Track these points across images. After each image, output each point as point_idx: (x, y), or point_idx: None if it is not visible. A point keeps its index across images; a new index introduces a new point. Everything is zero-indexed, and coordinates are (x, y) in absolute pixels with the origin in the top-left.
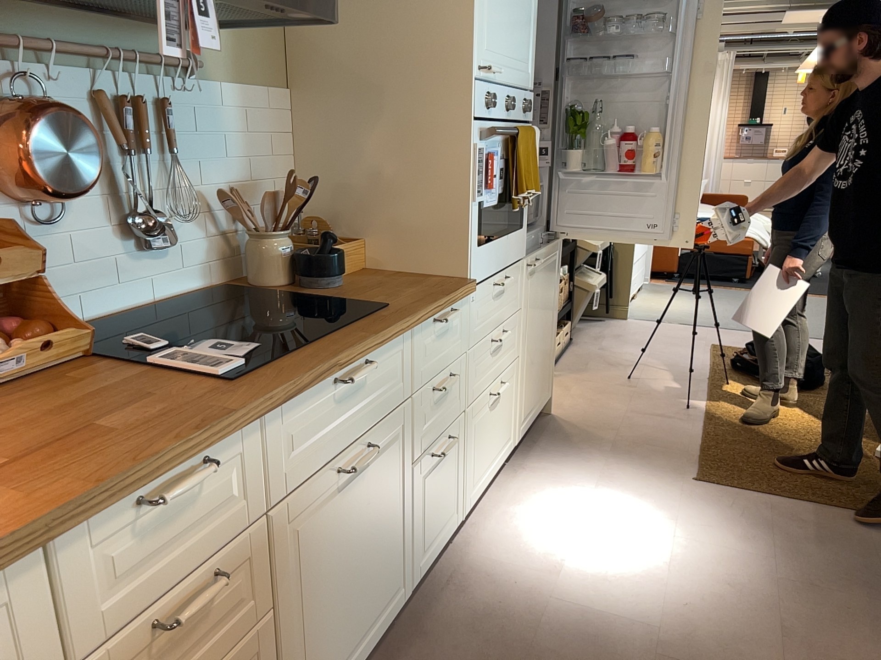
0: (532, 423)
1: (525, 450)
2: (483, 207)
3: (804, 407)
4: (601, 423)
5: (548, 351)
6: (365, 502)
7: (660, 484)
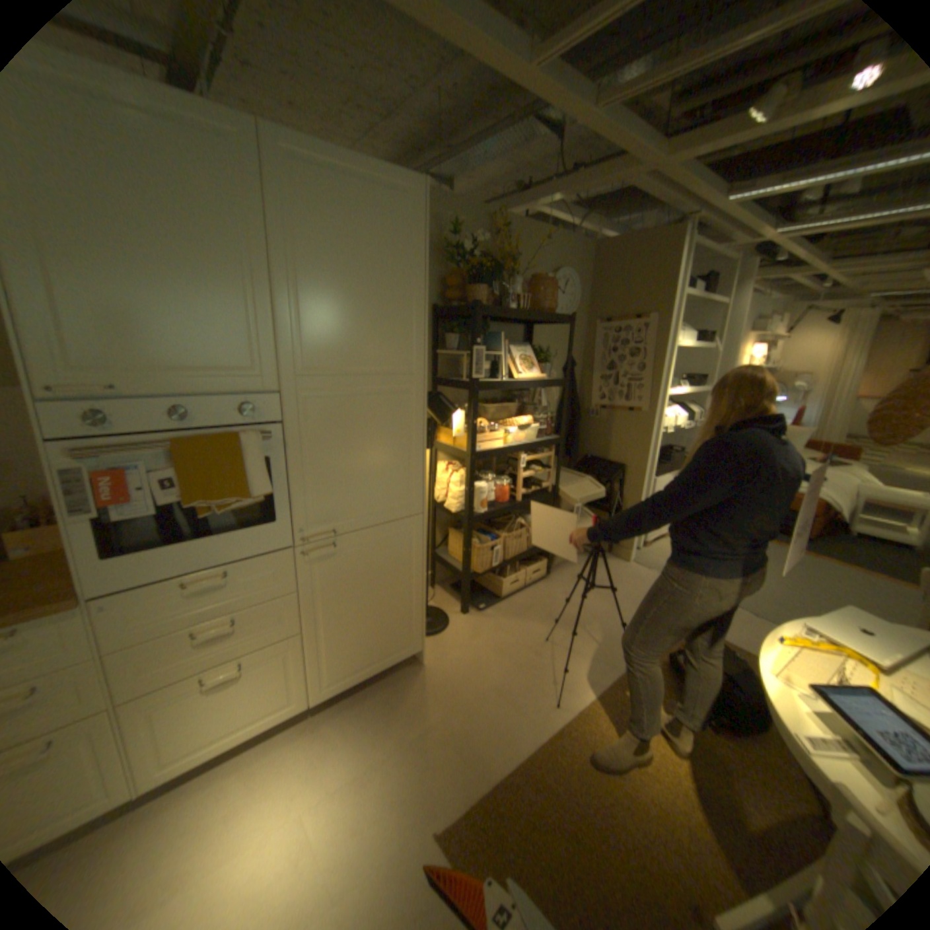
0: (361, 681)
1: (345, 705)
2: (112, 521)
3: (700, 768)
4: (448, 697)
5: (397, 616)
6: None
7: (393, 826)
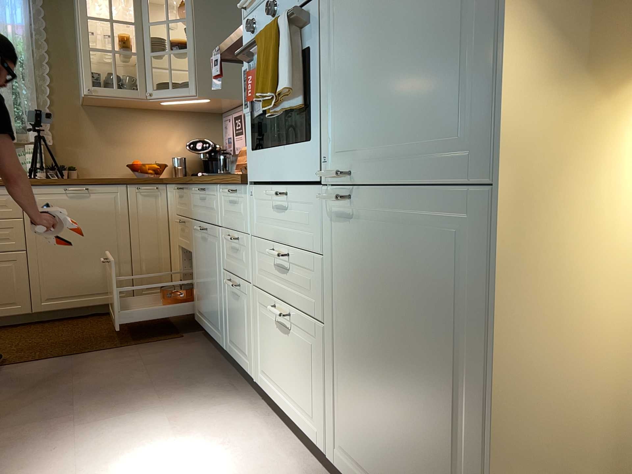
0: None
1: None
2: (257, 117)
3: None
4: None
5: (441, 451)
6: (207, 256)
7: None
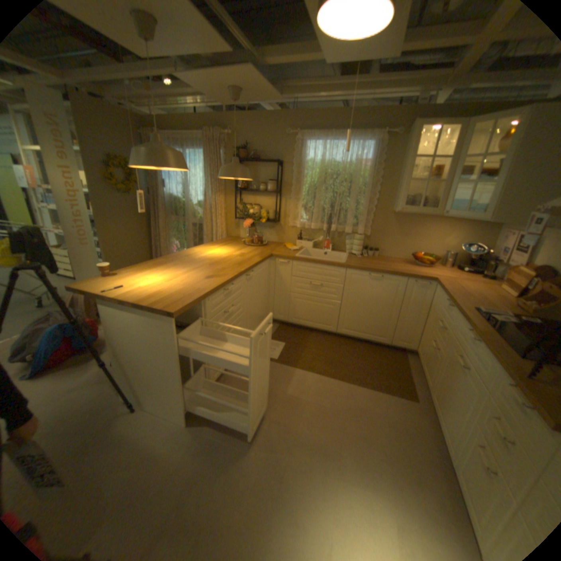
0: None
1: None
2: None
3: None
4: None
5: None
6: (462, 387)
7: None
